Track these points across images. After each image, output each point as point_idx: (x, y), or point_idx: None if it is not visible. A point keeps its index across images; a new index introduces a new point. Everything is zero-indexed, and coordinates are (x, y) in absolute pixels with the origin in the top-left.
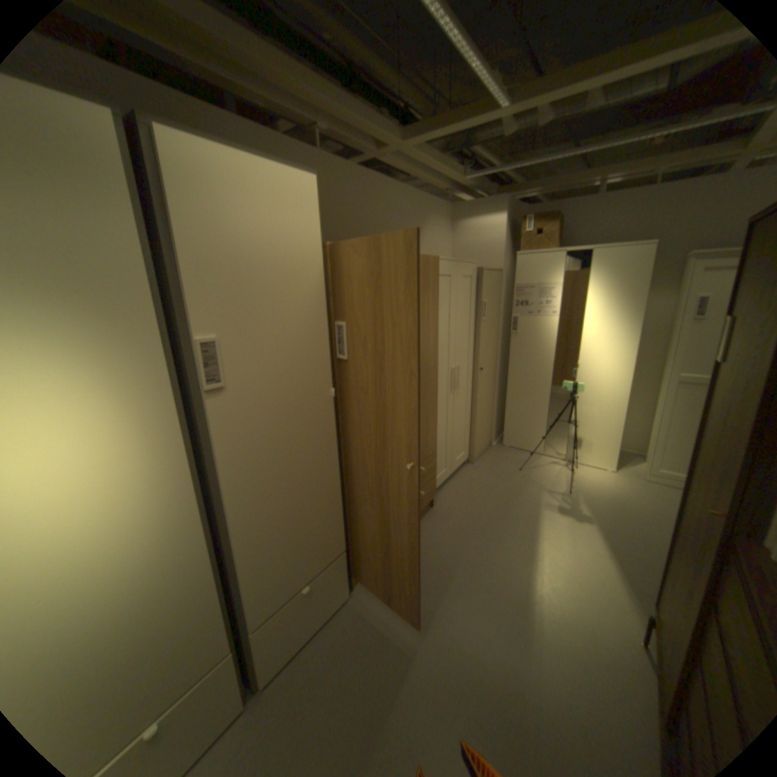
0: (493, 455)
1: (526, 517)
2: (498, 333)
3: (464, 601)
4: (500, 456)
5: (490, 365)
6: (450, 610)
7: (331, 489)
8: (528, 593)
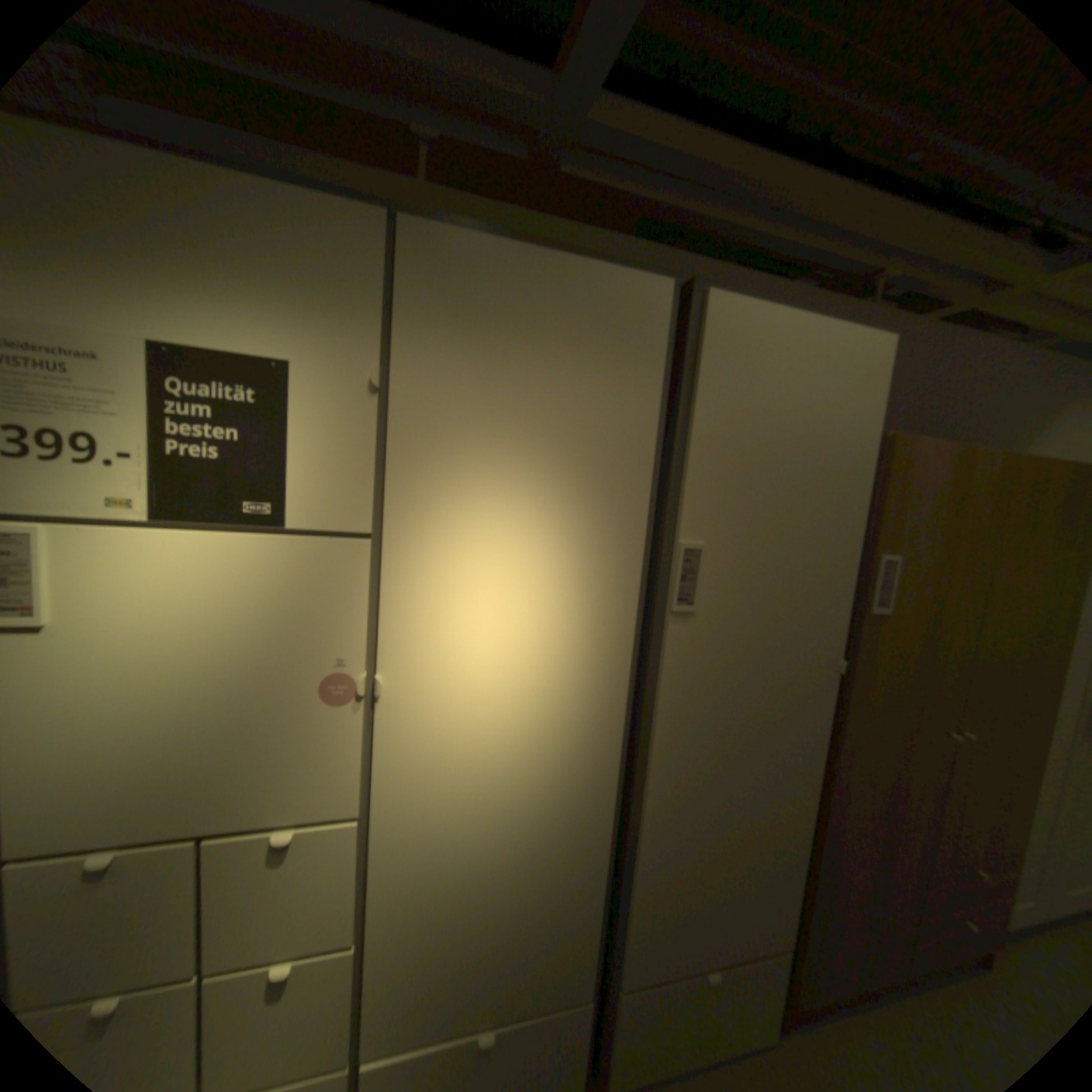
0: None
1: None
2: None
3: None
4: None
5: None
6: None
7: (798, 829)
8: None
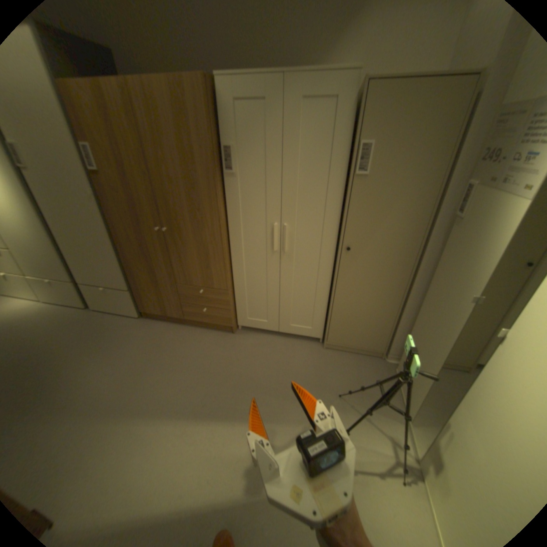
0: (361, 364)
1: (240, 407)
2: (430, 206)
3: (130, 371)
4: (365, 371)
5: (387, 252)
6: (123, 364)
7: (105, 250)
8: (133, 413)
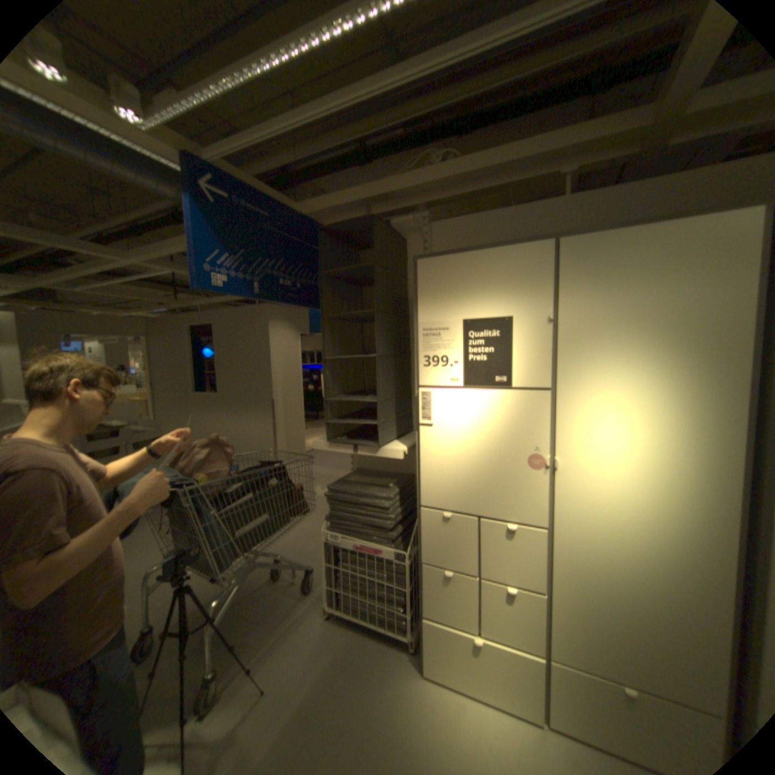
0: None
1: None
2: None
3: None
4: None
5: None
6: None
7: None
8: None
